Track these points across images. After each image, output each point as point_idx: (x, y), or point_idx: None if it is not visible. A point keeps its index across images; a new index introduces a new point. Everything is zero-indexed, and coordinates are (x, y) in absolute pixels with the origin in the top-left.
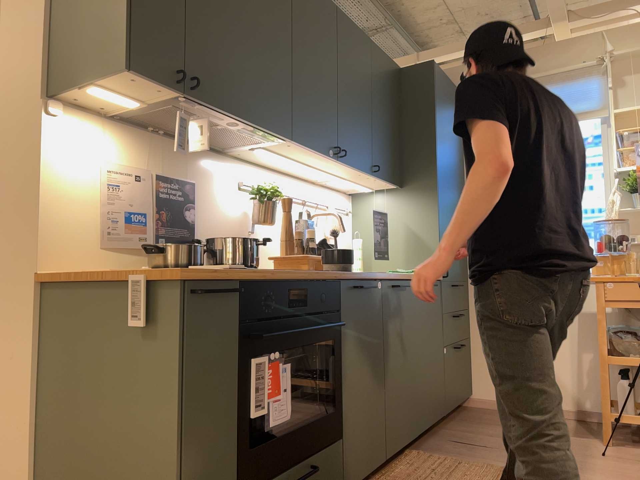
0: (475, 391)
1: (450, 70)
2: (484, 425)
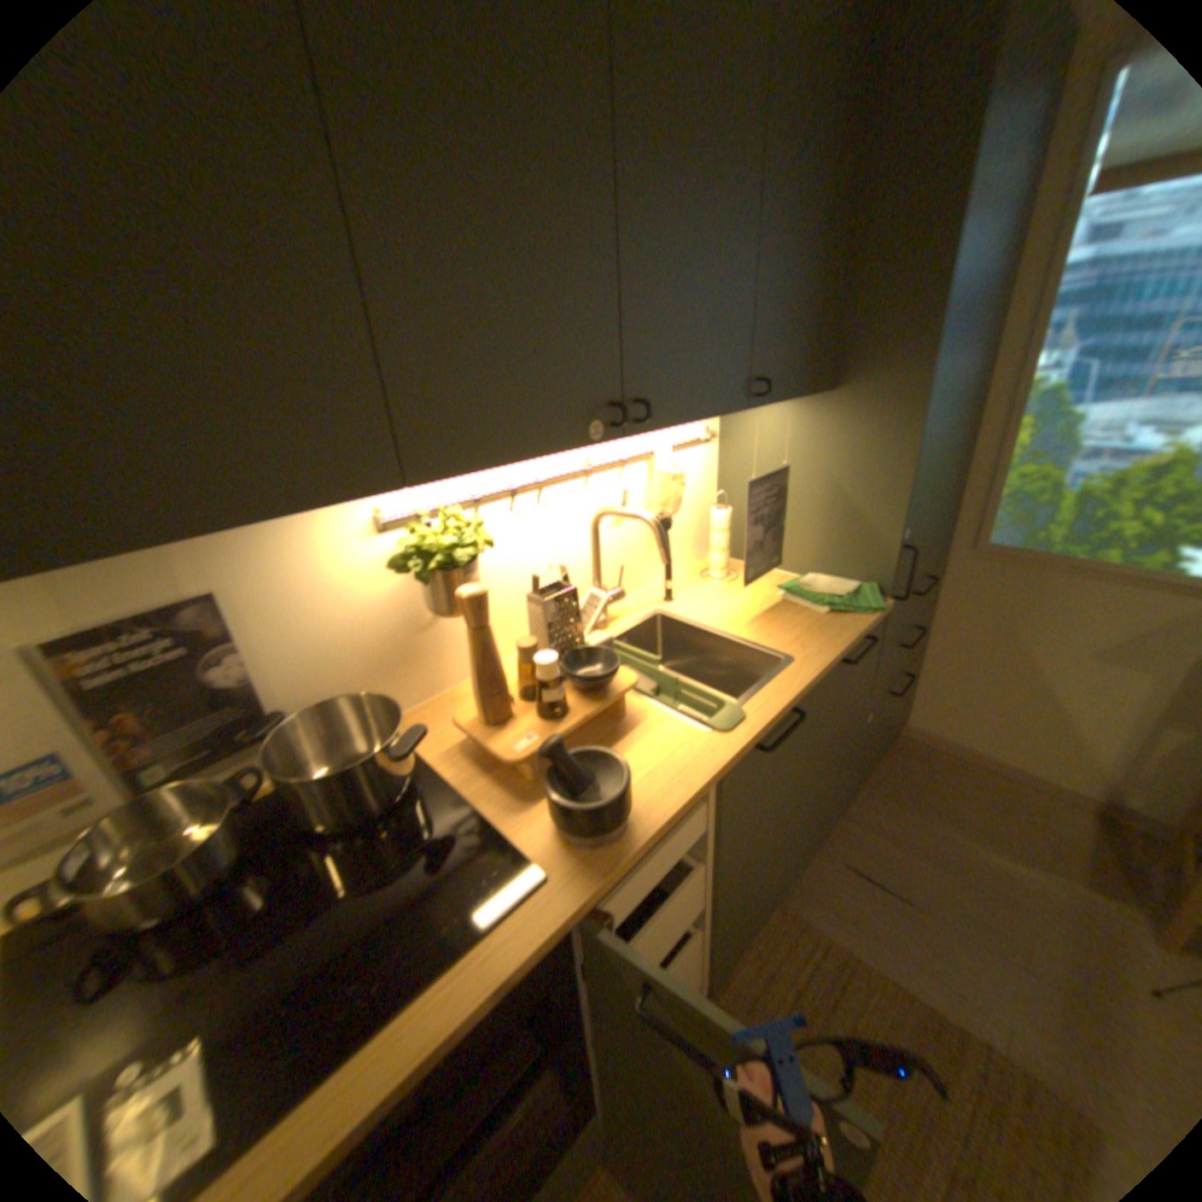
0: (913, 718)
1: None
2: (914, 816)
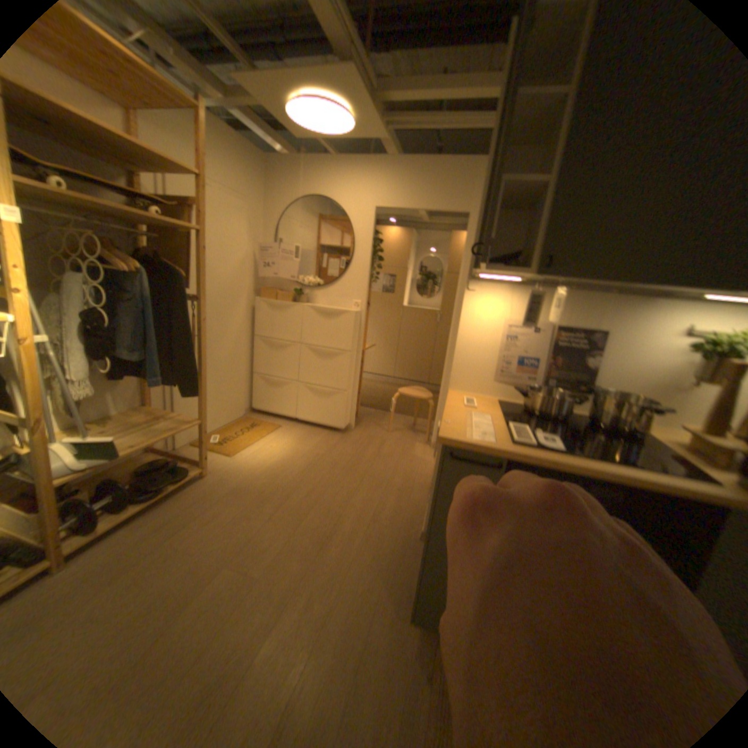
0: None
1: None
2: None
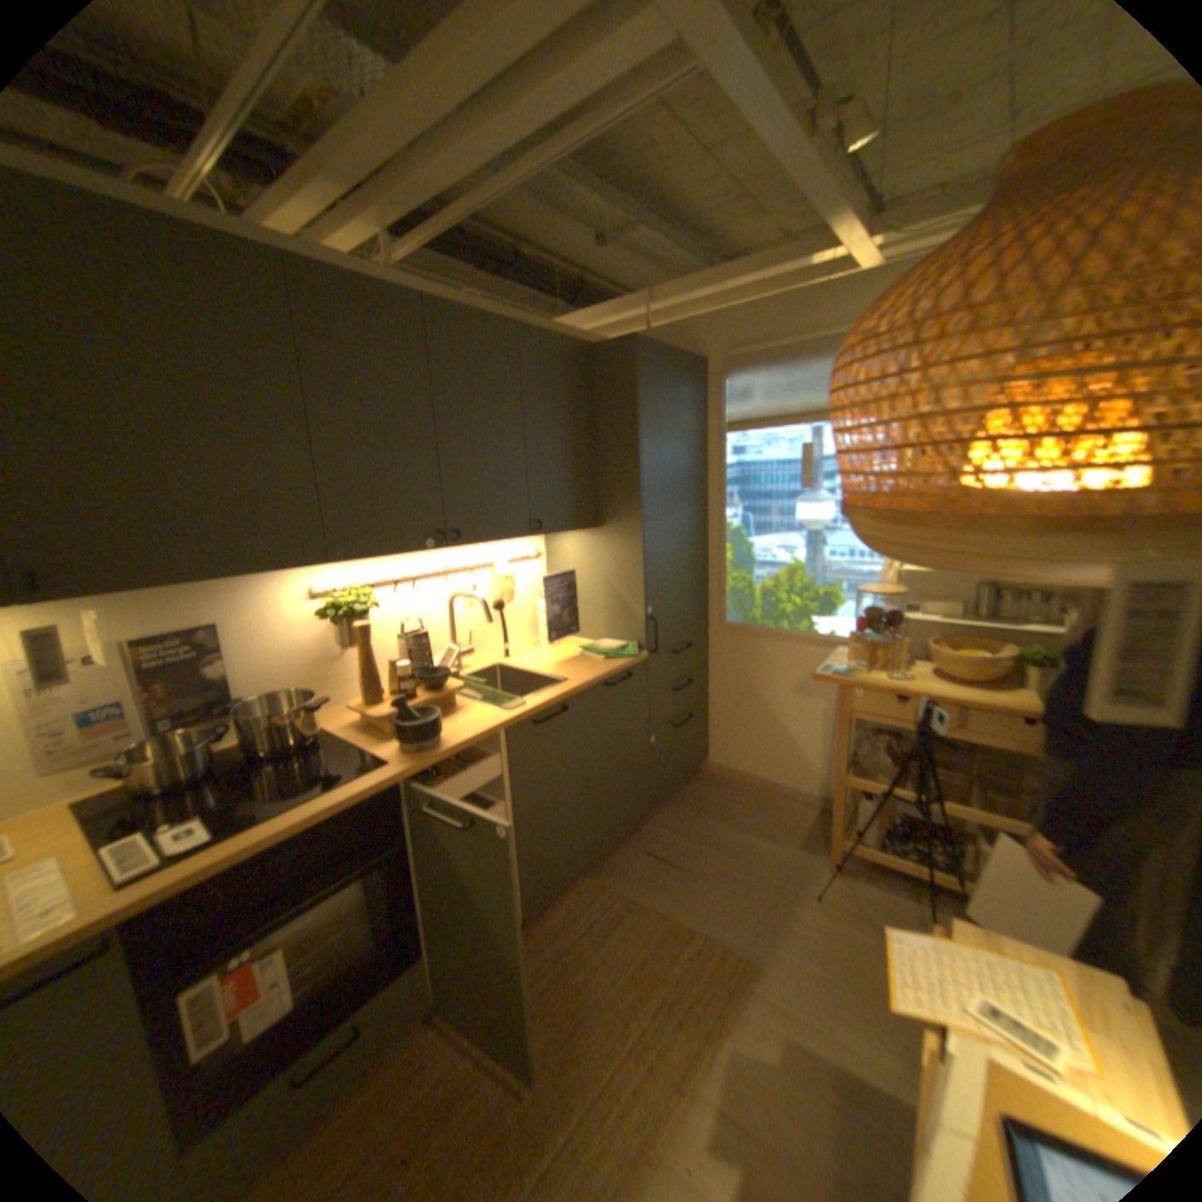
0: (710, 757)
1: (692, 320)
2: (700, 820)
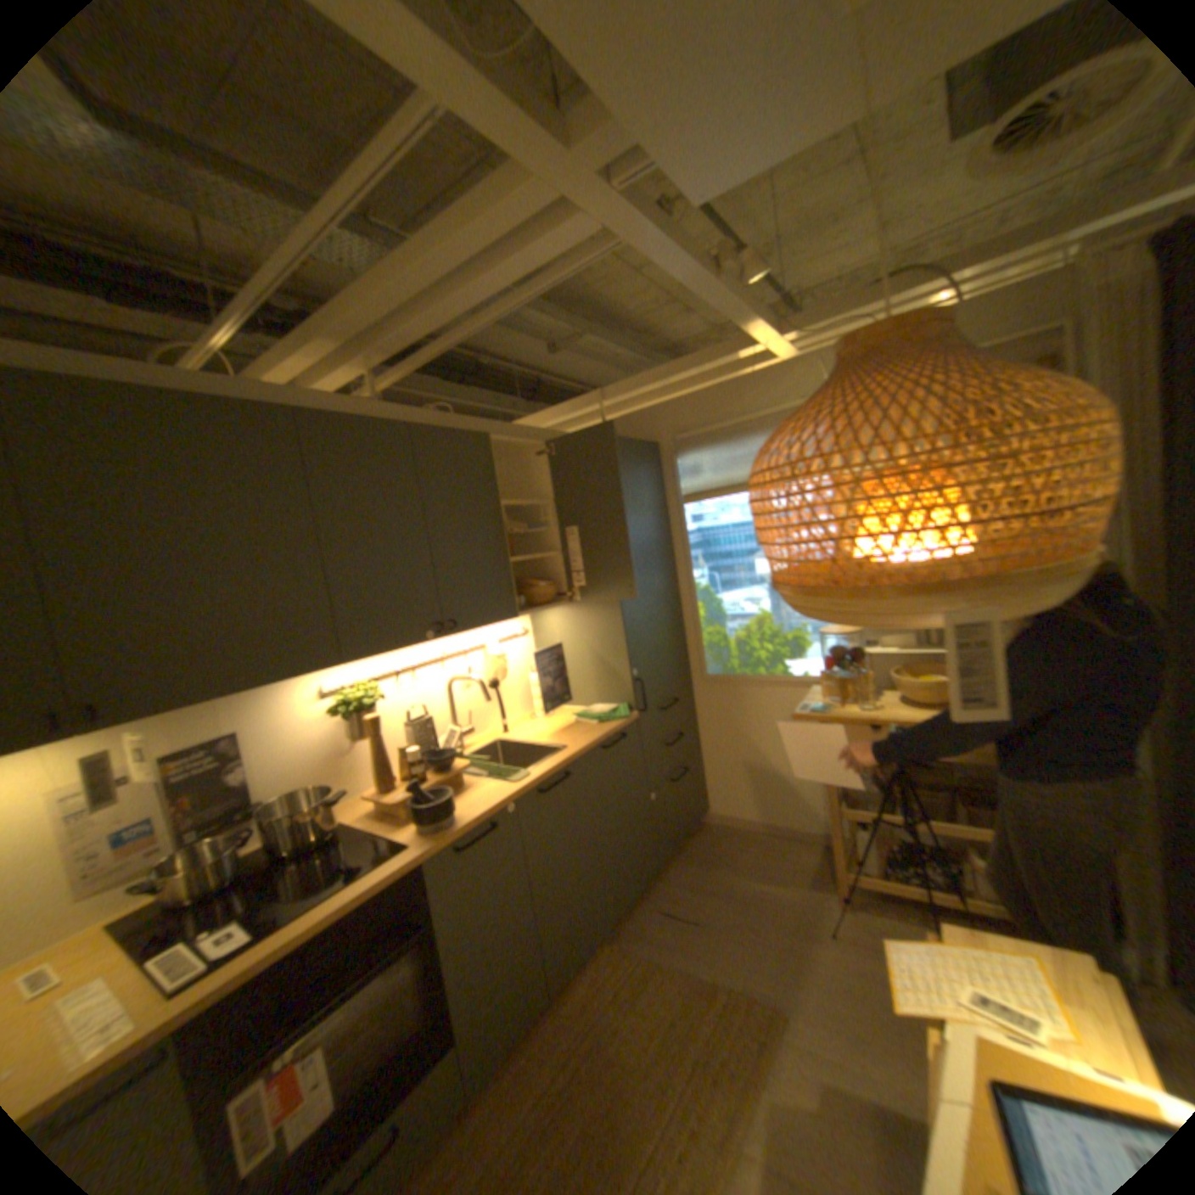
0: (711, 808)
1: (641, 412)
2: (709, 873)
